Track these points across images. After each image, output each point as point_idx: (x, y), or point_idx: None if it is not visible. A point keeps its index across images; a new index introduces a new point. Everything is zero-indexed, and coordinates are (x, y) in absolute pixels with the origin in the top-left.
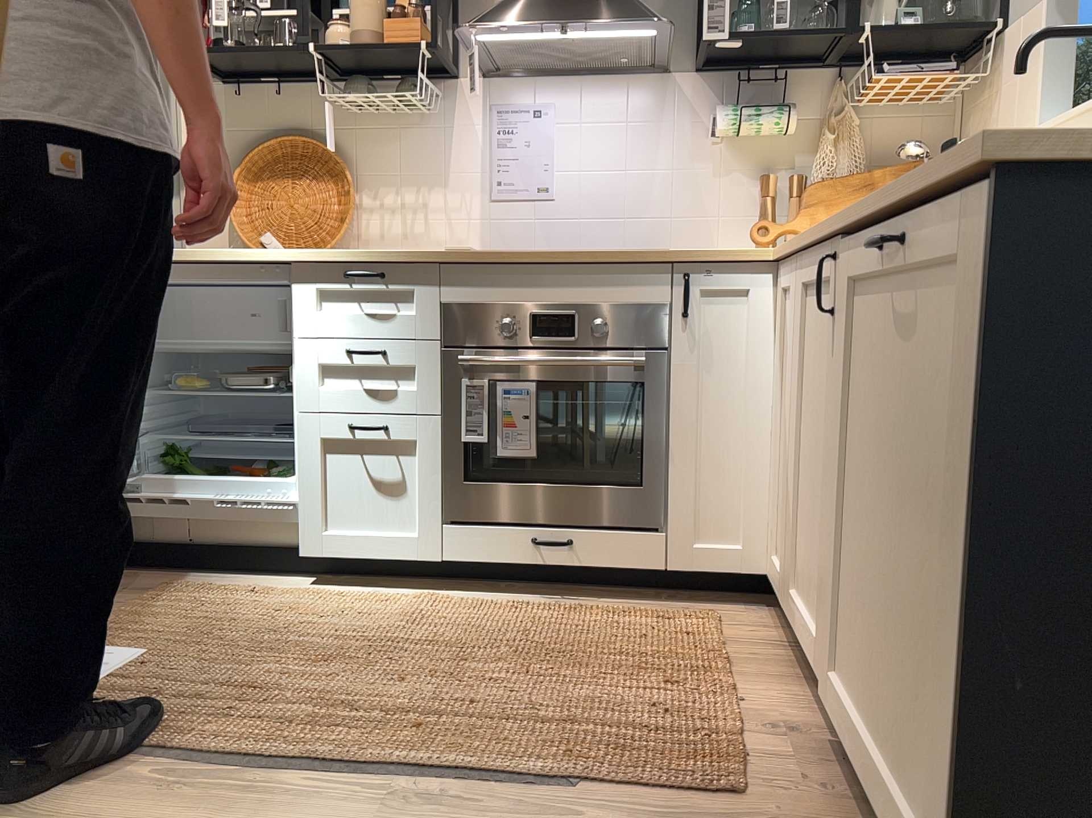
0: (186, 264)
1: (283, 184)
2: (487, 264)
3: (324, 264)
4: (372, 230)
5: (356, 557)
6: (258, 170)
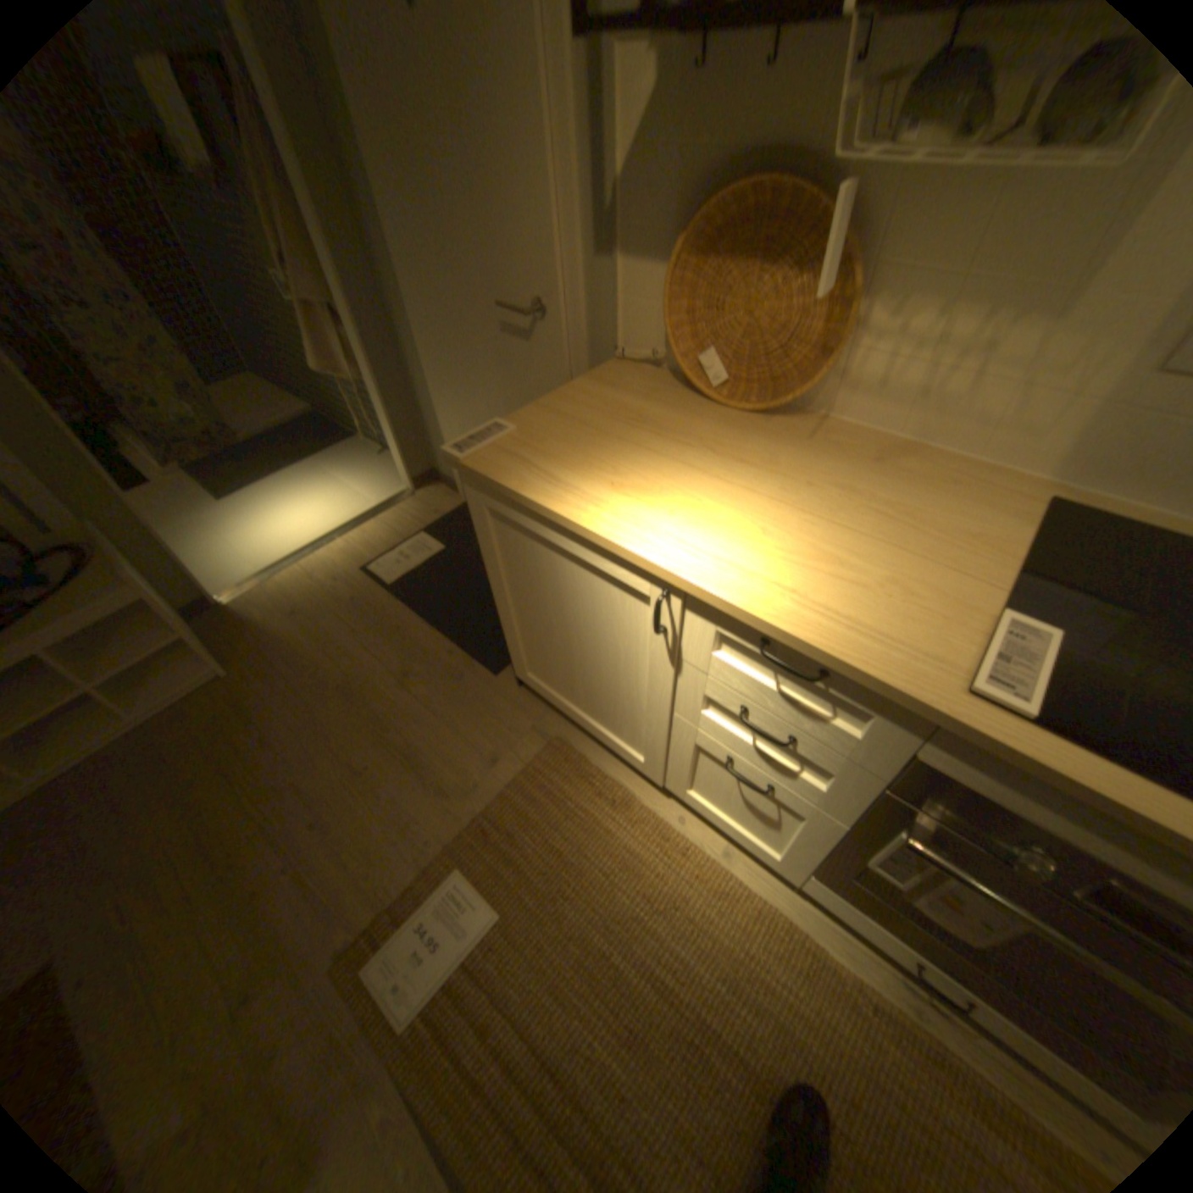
0: (559, 521)
1: (750, 263)
2: (1064, 784)
3: (737, 613)
4: (876, 366)
5: (715, 822)
6: (717, 227)
